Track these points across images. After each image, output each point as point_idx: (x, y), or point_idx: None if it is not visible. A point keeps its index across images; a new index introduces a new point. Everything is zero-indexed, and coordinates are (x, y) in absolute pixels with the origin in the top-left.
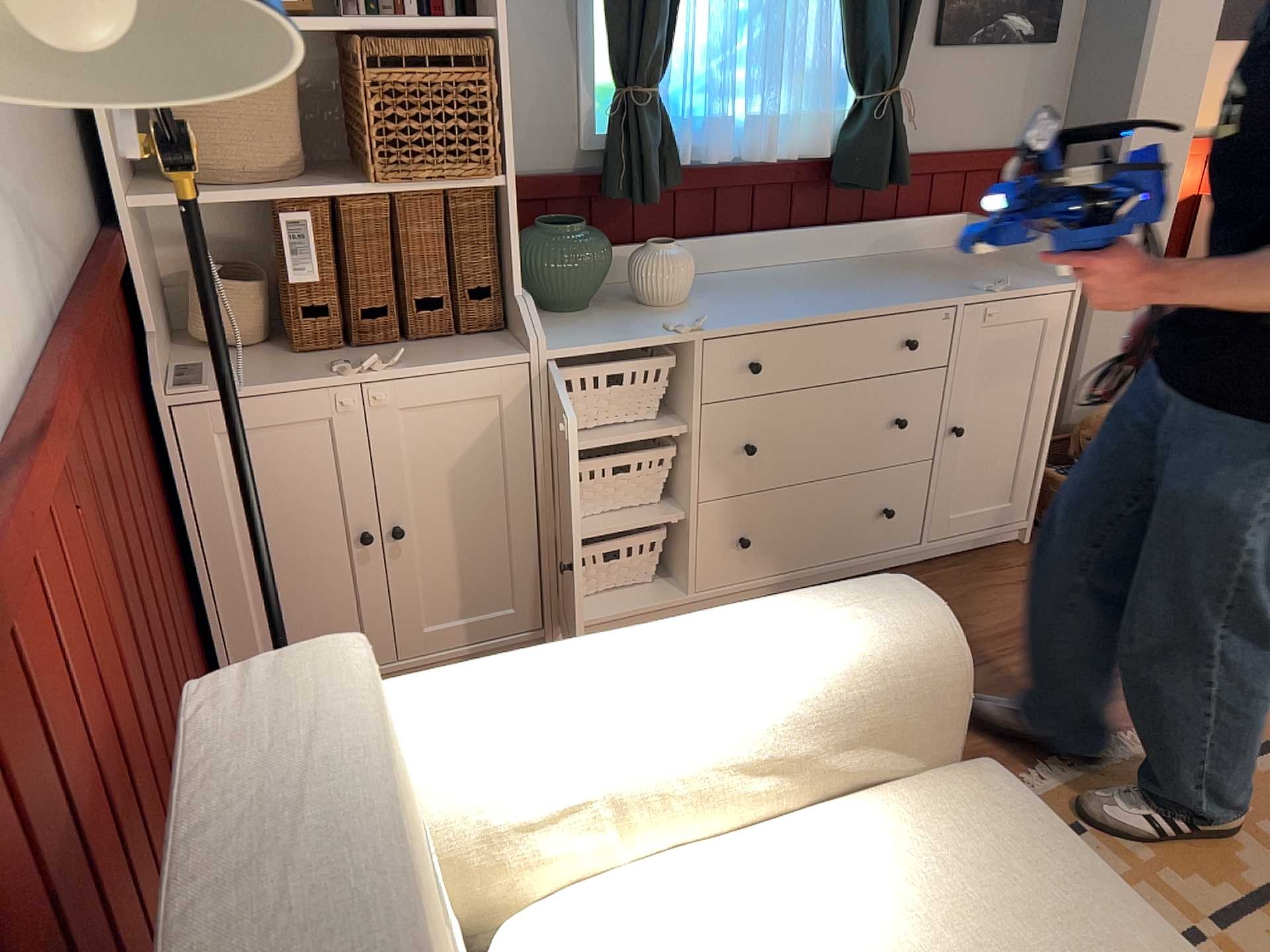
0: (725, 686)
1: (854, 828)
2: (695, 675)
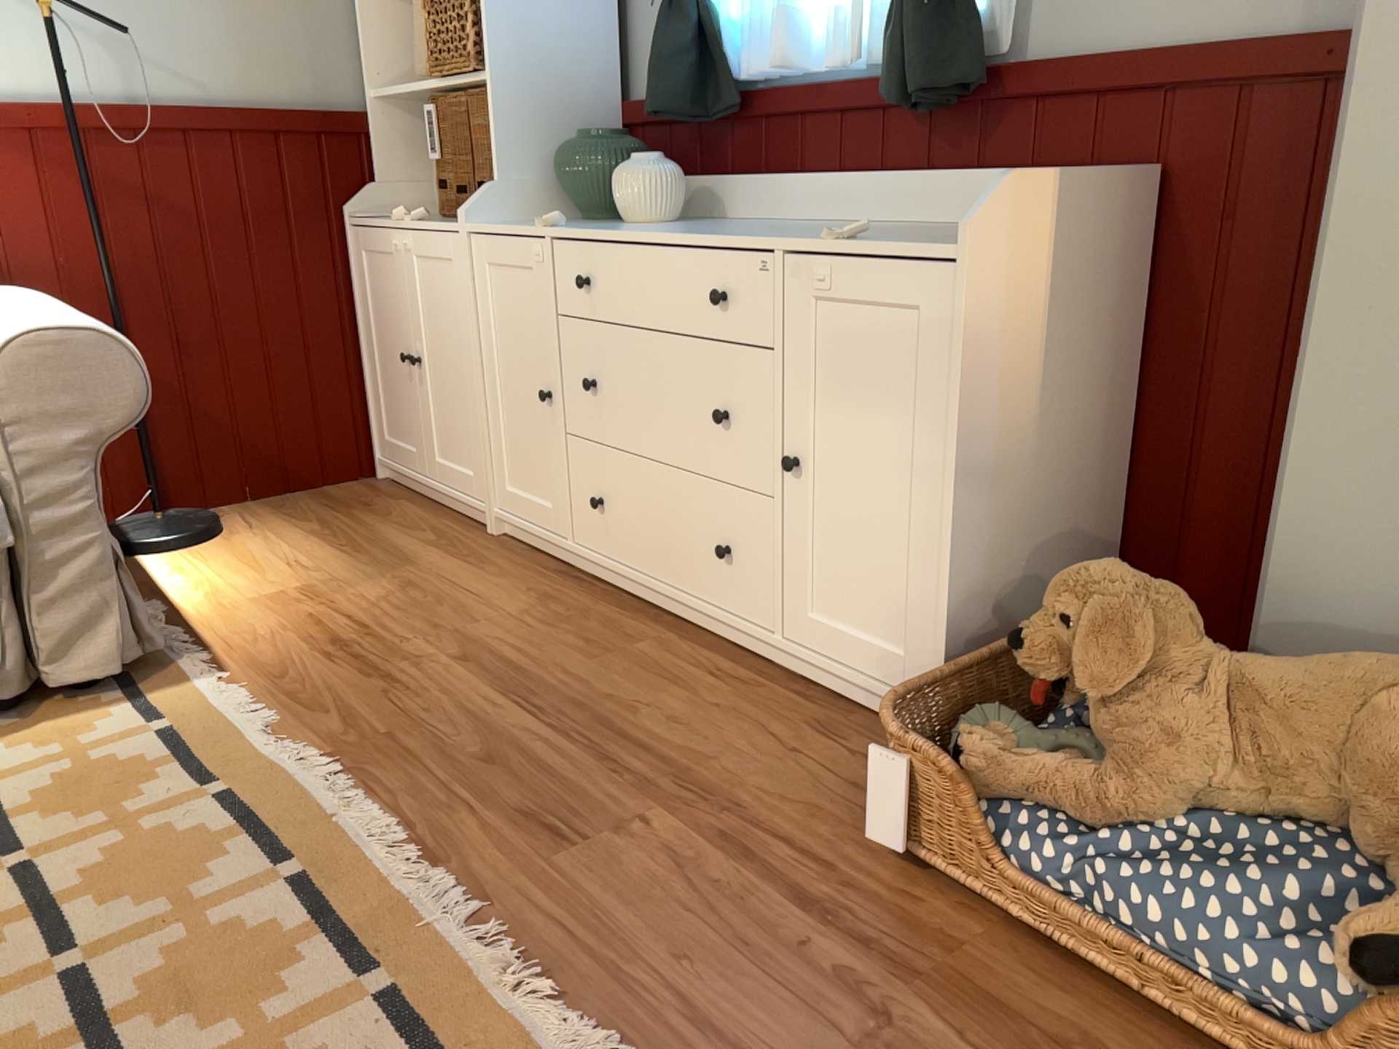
0: None
1: None
2: None
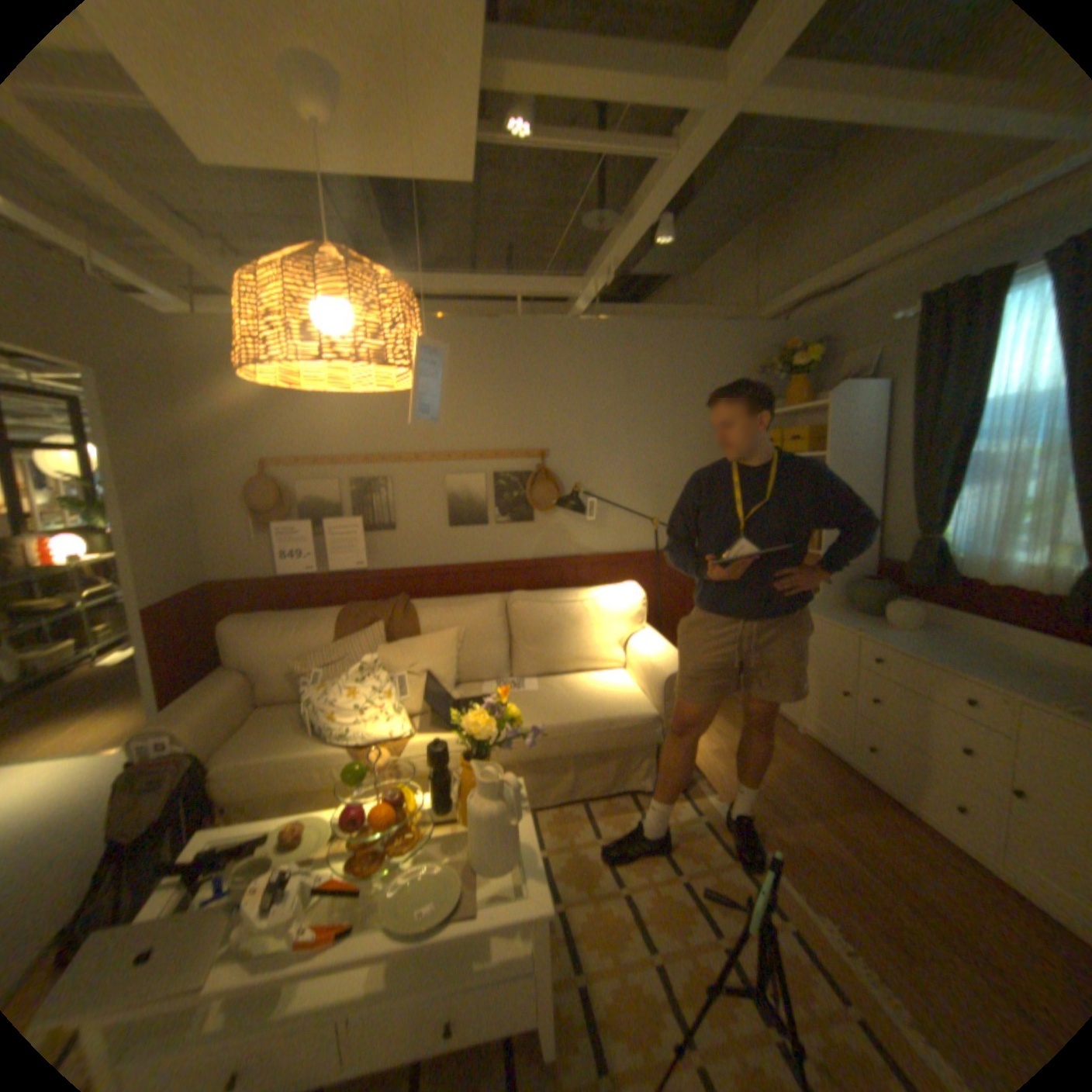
0: (644, 650)
1: (632, 692)
2: (646, 646)
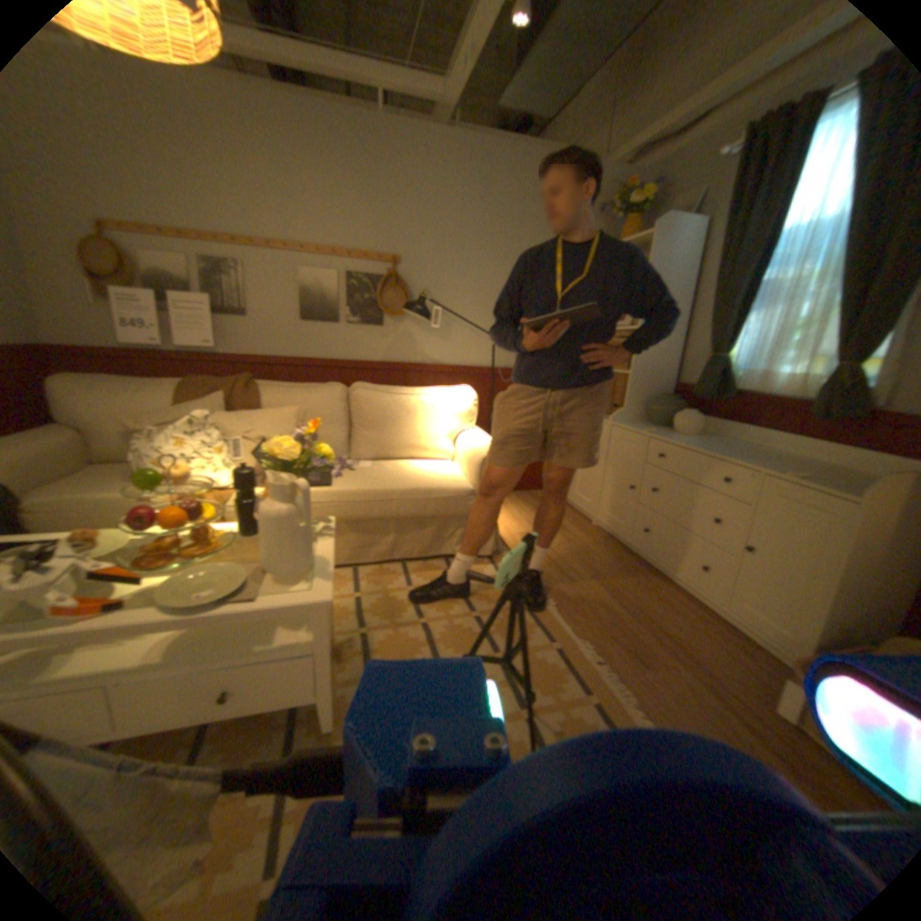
0: (471, 440)
1: (455, 473)
2: (473, 438)
